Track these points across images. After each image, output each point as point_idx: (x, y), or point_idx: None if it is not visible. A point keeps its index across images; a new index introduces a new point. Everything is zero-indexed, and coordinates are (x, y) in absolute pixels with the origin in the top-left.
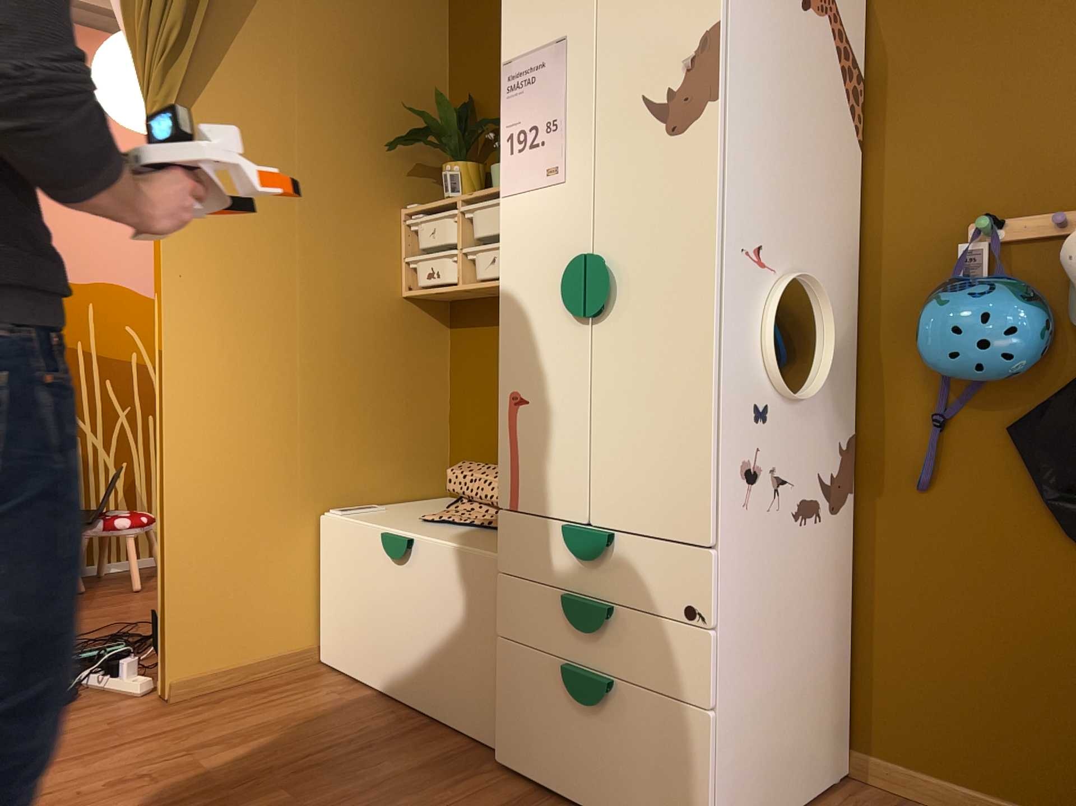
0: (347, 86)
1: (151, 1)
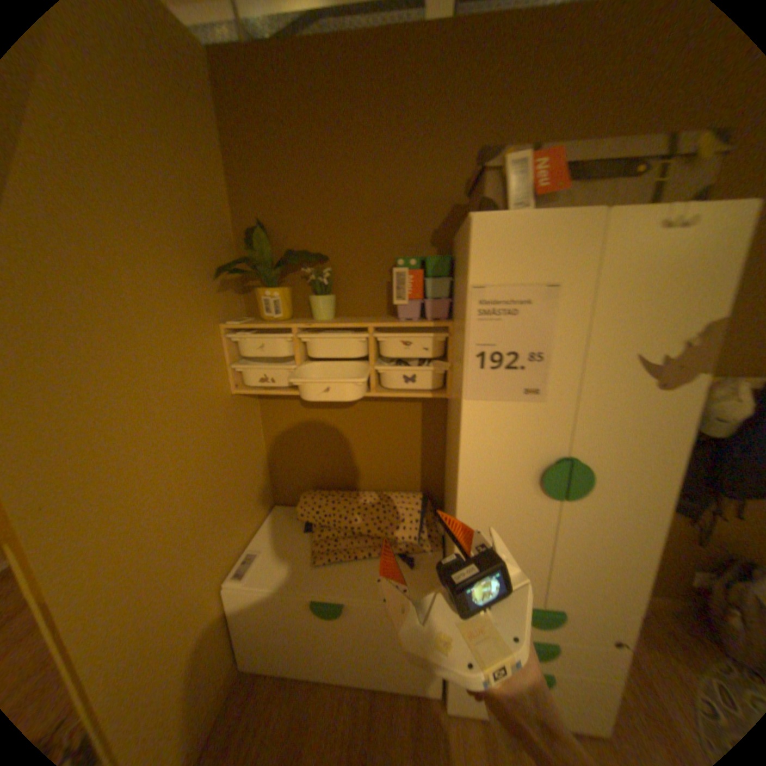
0: (158, 213)
1: None
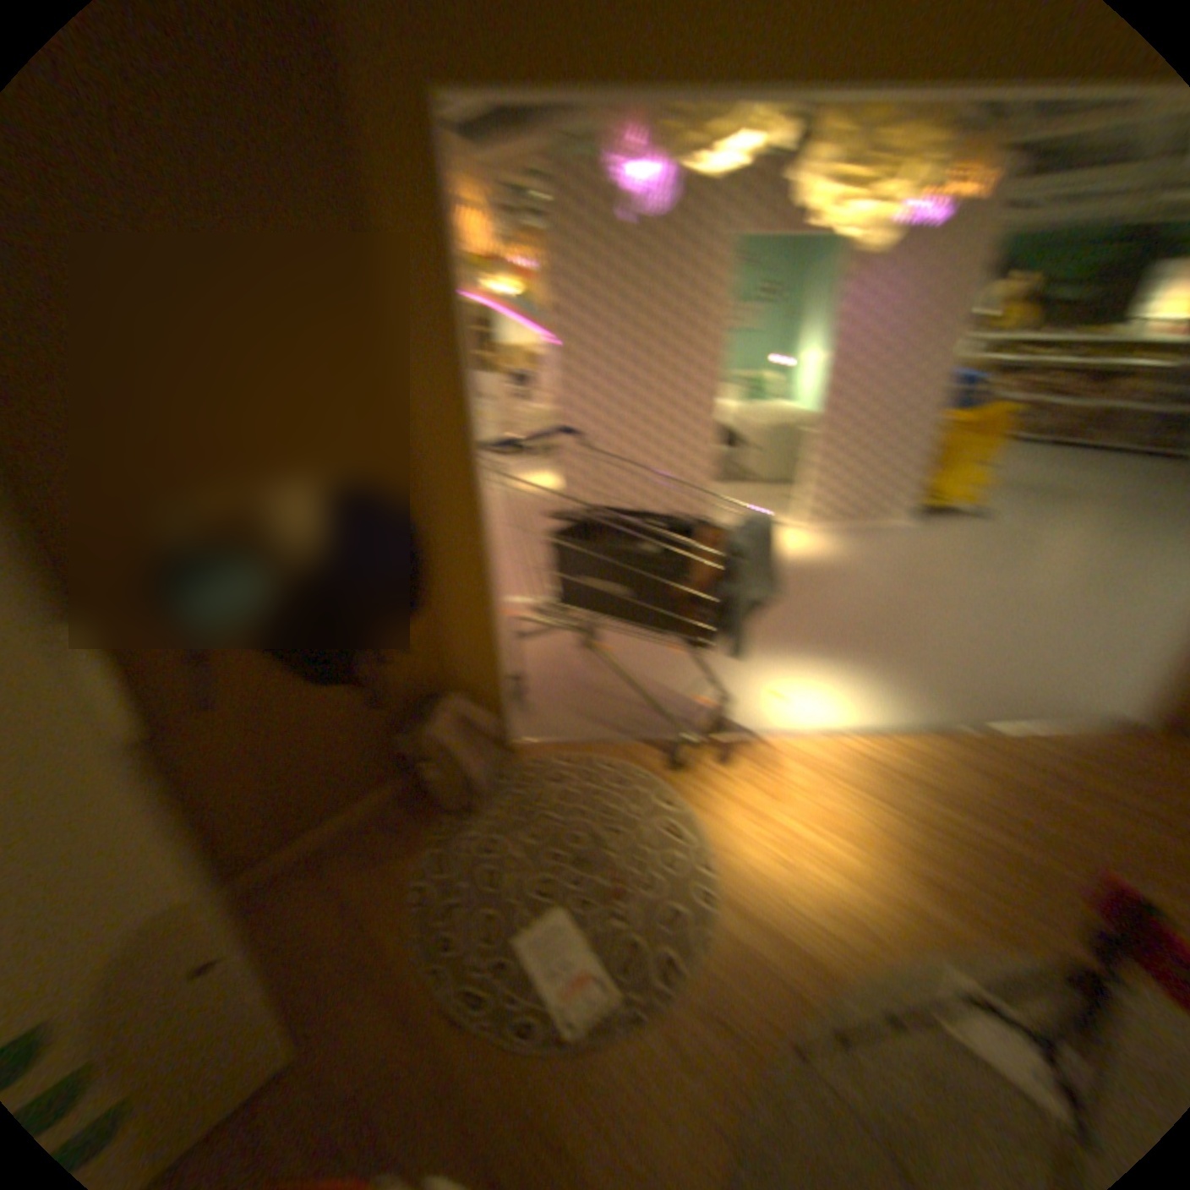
0: None
1: None
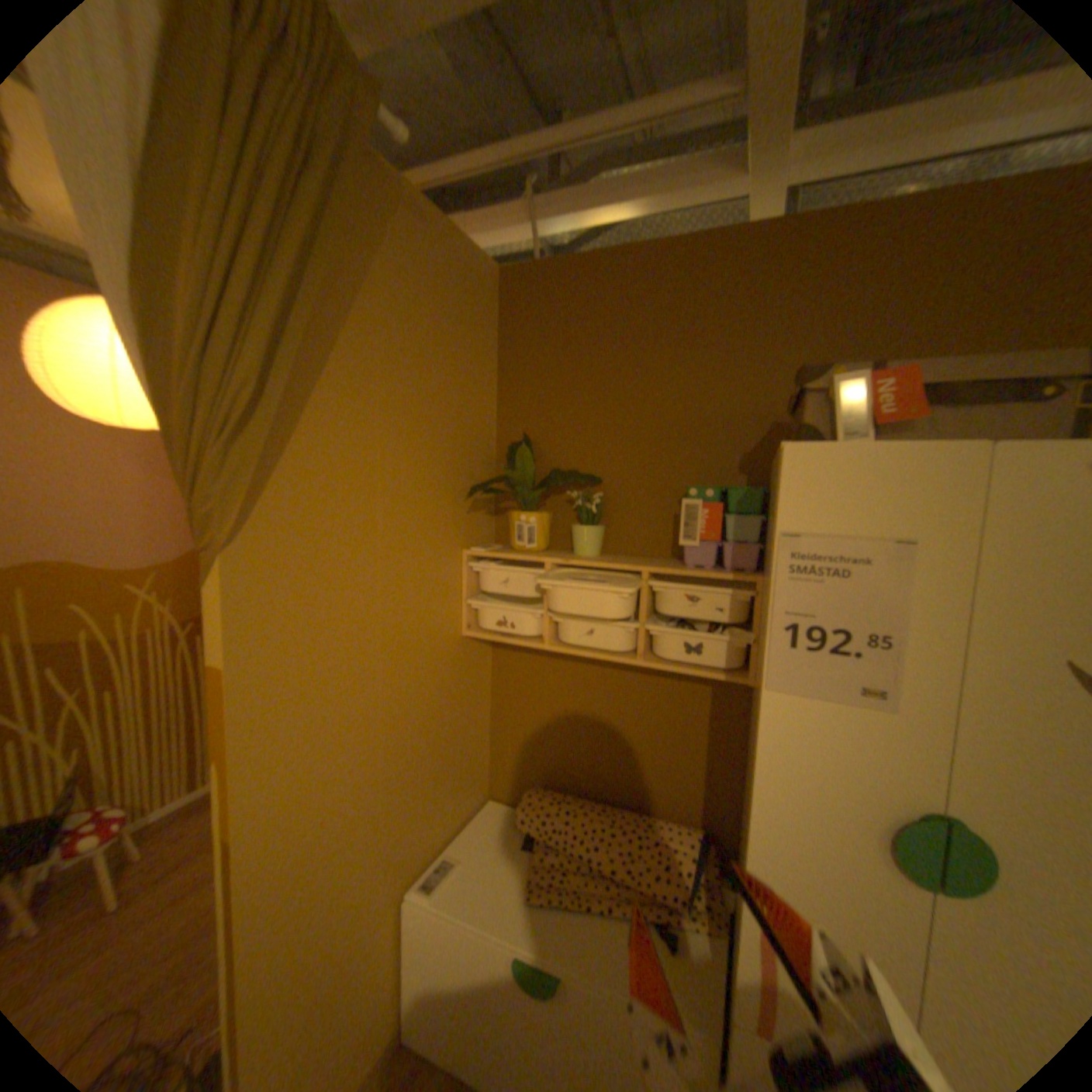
0: (423, 429)
1: (201, 340)
